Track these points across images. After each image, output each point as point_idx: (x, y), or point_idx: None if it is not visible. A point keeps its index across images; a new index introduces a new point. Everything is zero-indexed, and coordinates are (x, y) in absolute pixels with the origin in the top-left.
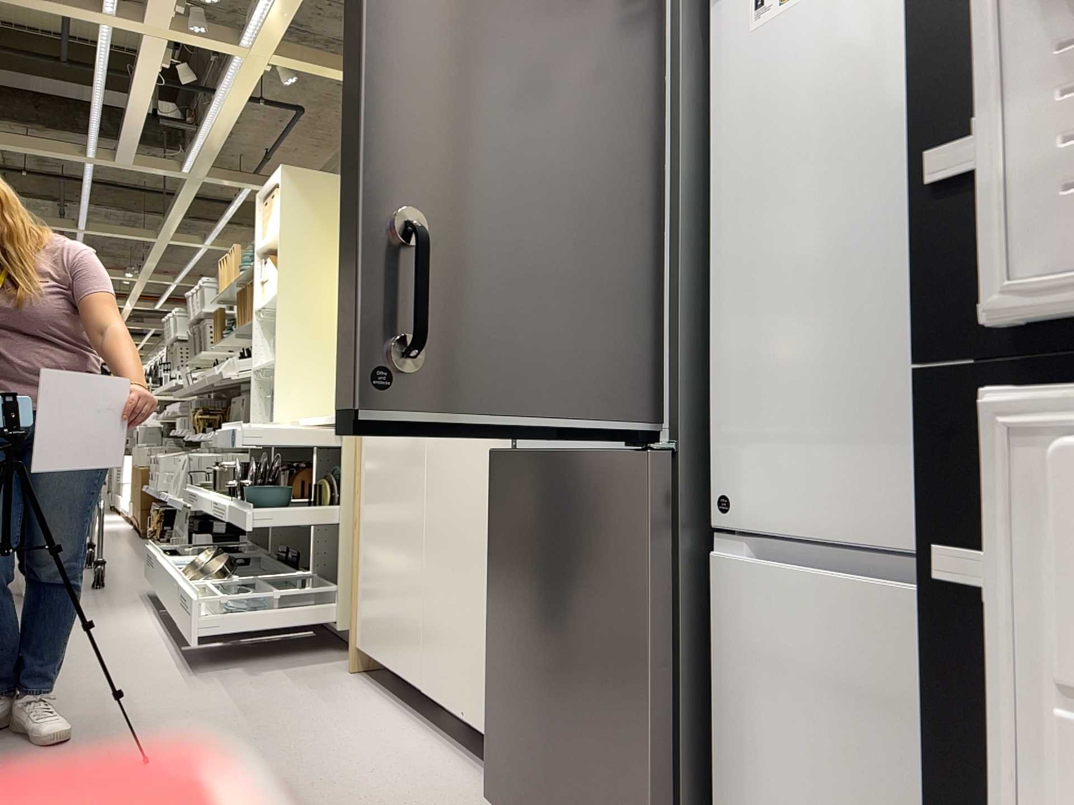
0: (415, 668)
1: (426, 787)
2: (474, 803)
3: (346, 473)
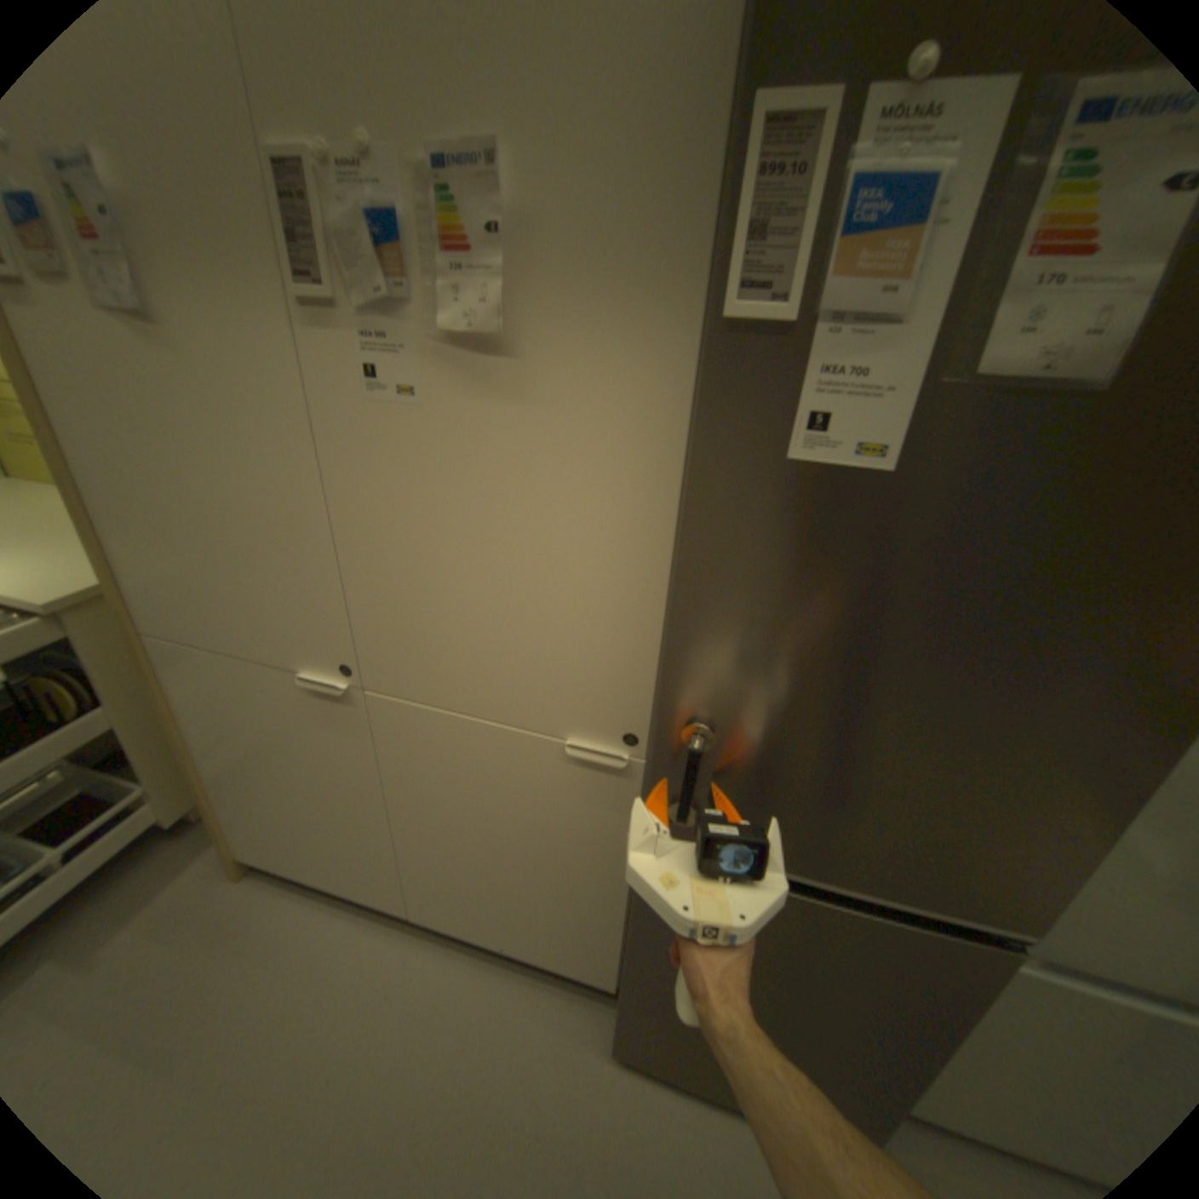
0: (389, 900)
1: (517, 1050)
2: (578, 1041)
3: (97, 666)
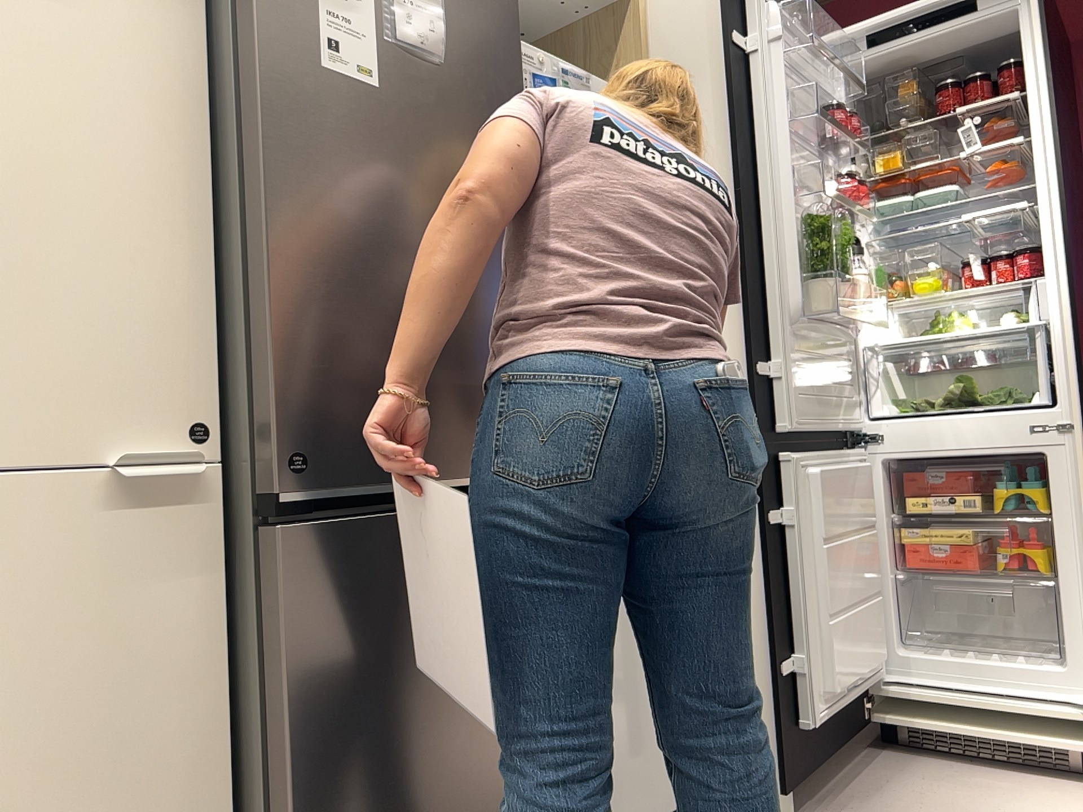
0: None
1: None
2: None
3: None
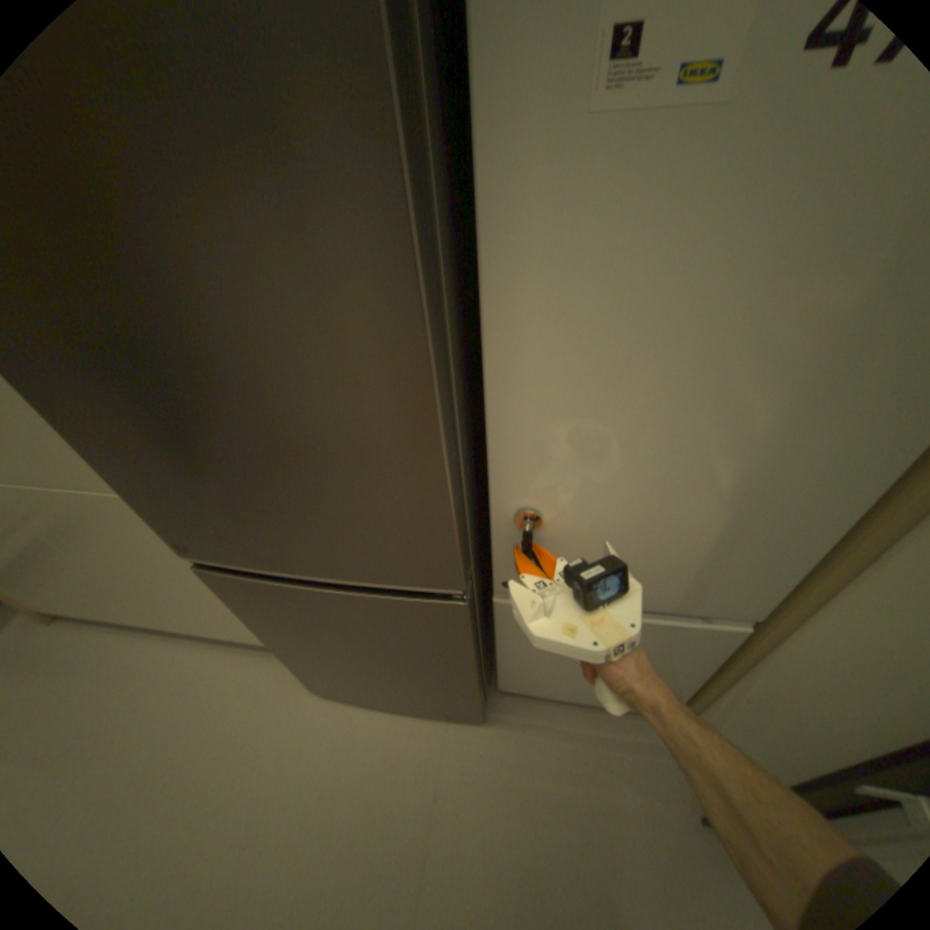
0: (143, 621)
1: (249, 699)
2: (293, 686)
3: None
